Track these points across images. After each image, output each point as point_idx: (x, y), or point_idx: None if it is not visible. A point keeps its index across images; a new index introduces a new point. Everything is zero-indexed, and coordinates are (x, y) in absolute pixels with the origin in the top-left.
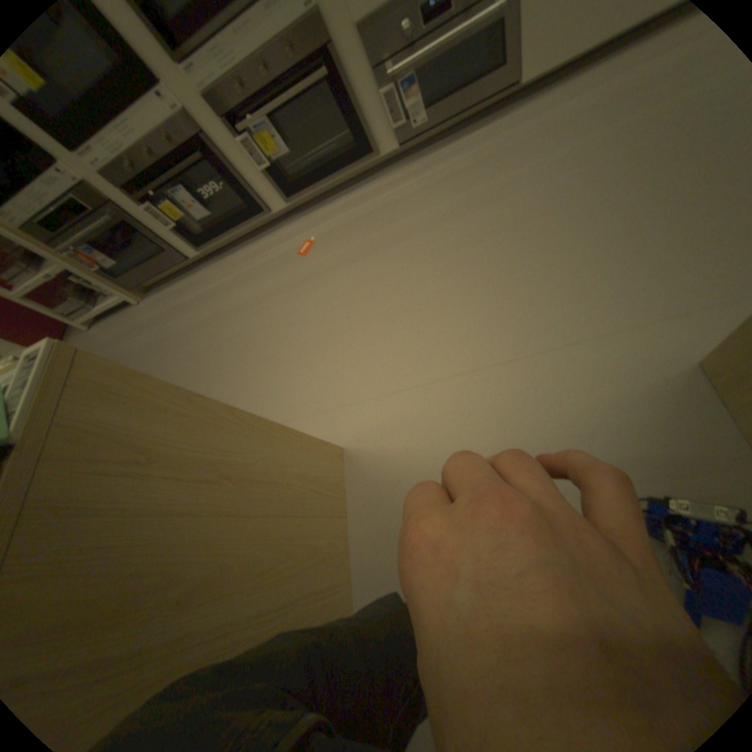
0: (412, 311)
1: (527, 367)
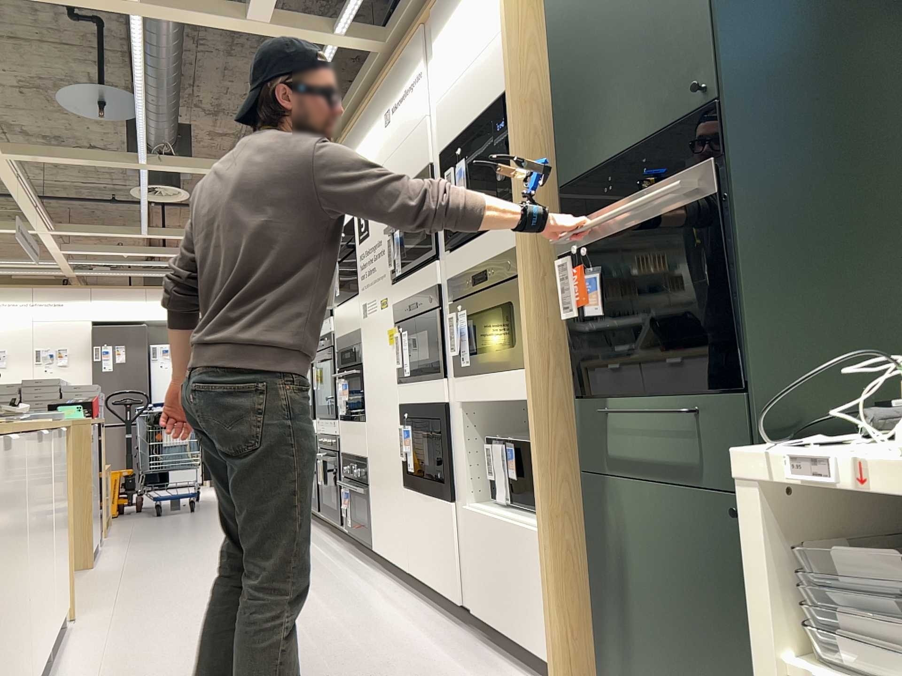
0: (185, 569)
1: (110, 595)
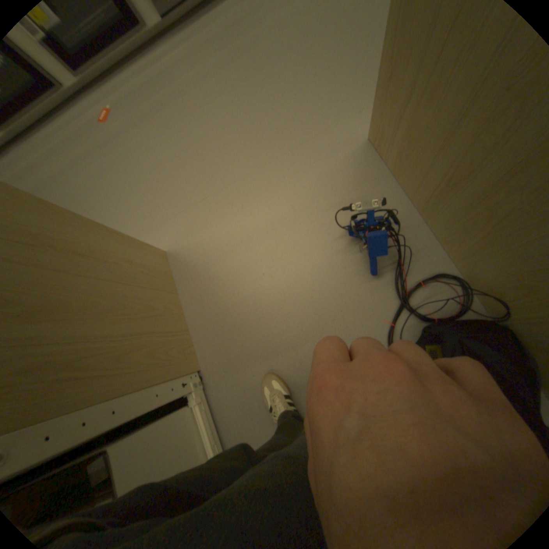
0: (196, 145)
1: (276, 164)
